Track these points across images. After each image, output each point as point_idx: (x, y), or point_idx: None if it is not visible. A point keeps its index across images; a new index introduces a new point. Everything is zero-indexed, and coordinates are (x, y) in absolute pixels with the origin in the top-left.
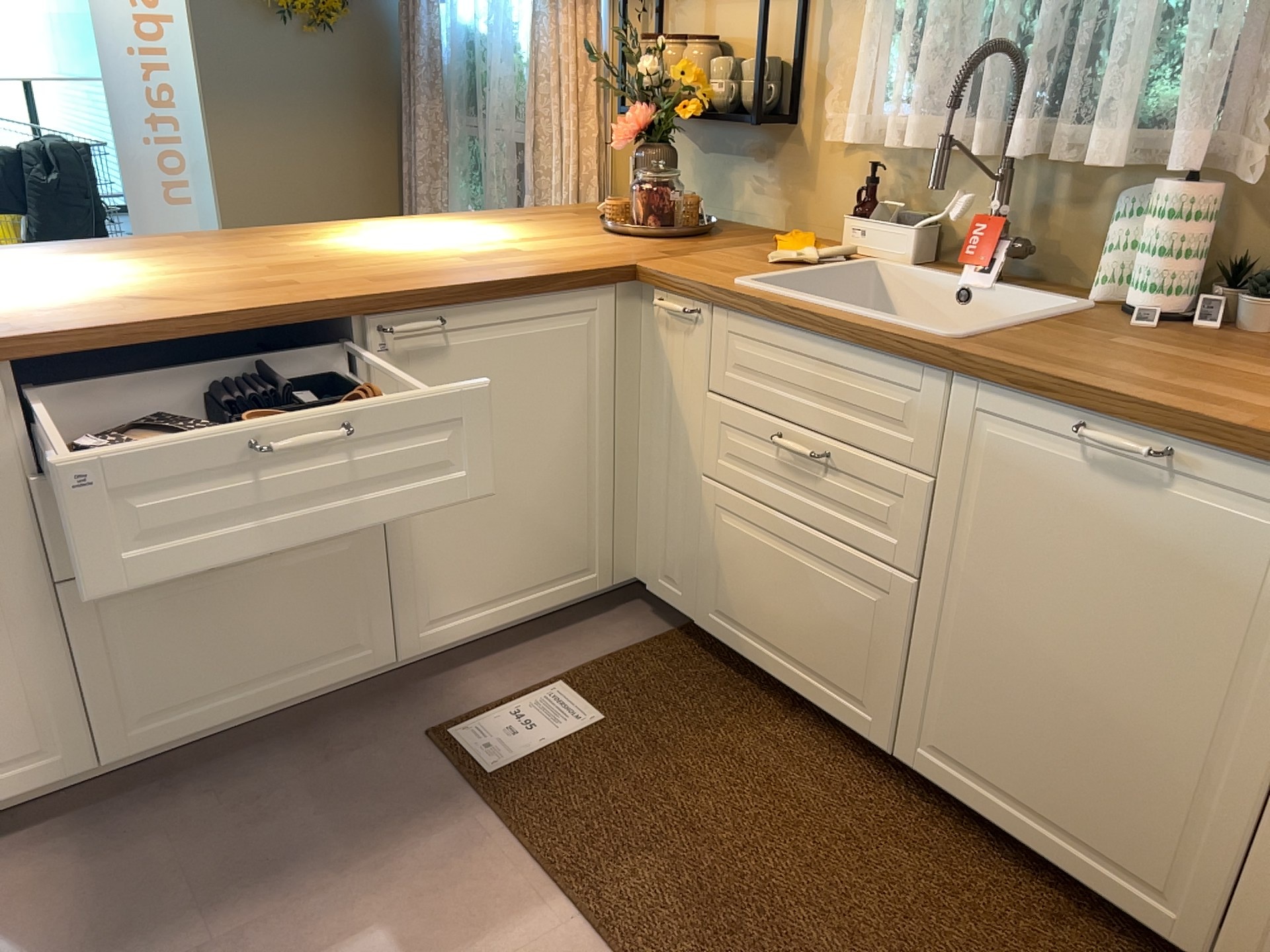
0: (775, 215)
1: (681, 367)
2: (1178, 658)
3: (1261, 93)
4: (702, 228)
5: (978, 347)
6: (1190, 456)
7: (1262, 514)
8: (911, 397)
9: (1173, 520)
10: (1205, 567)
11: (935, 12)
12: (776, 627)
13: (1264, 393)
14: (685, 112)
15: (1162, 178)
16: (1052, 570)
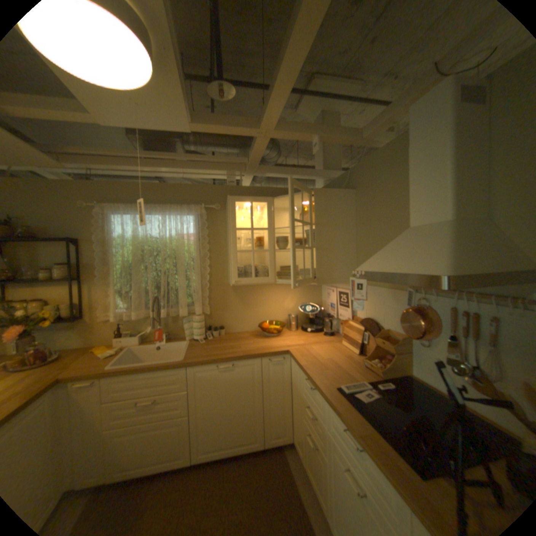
0: (78, 343)
1: (86, 402)
2: (244, 398)
3: (204, 298)
4: (58, 356)
5: (189, 360)
6: (236, 363)
7: (248, 367)
8: (176, 376)
9: (236, 375)
10: (243, 380)
11: (134, 290)
12: (144, 459)
13: (235, 348)
14: (44, 324)
15: (190, 314)
16: (218, 396)
